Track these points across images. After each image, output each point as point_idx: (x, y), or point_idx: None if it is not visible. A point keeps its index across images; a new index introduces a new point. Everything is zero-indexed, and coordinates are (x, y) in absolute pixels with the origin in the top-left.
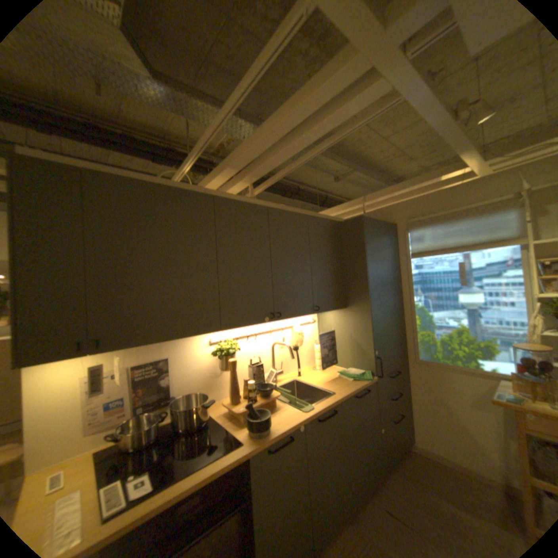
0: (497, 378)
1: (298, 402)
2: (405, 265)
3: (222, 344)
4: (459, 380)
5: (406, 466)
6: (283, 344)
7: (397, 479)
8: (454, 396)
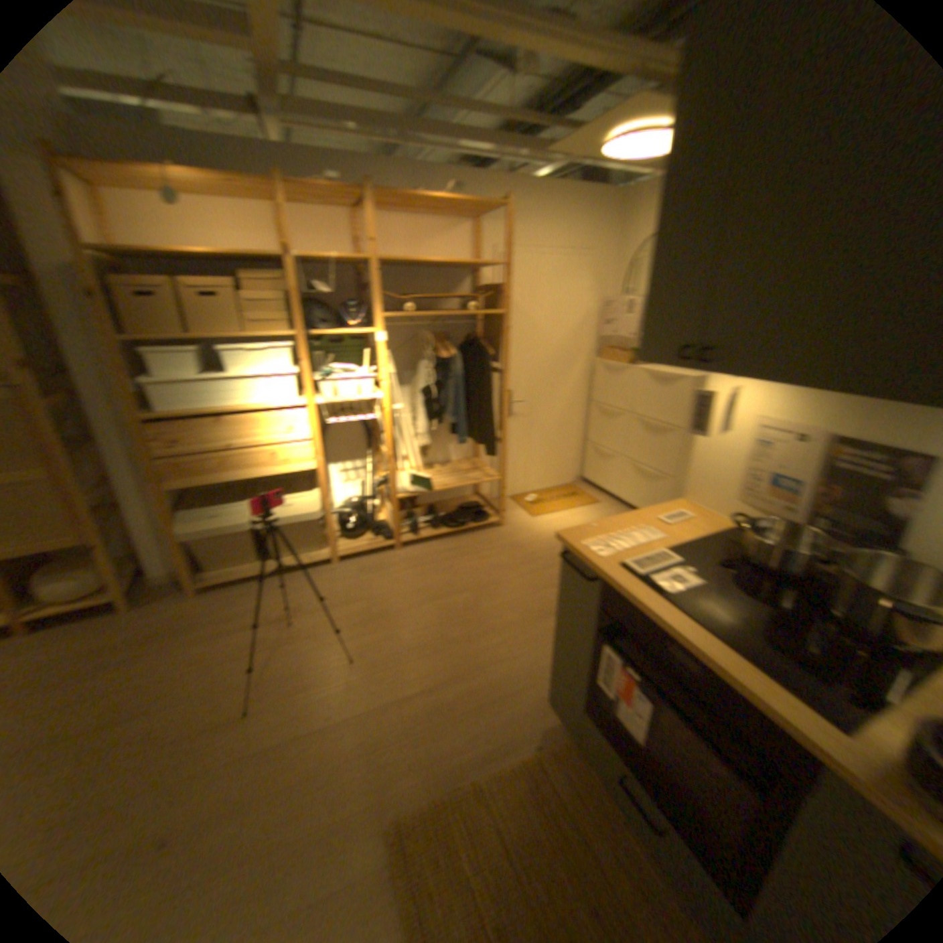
0: None
1: None
2: None
3: None
4: None
5: None
6: None
7: None
8: None
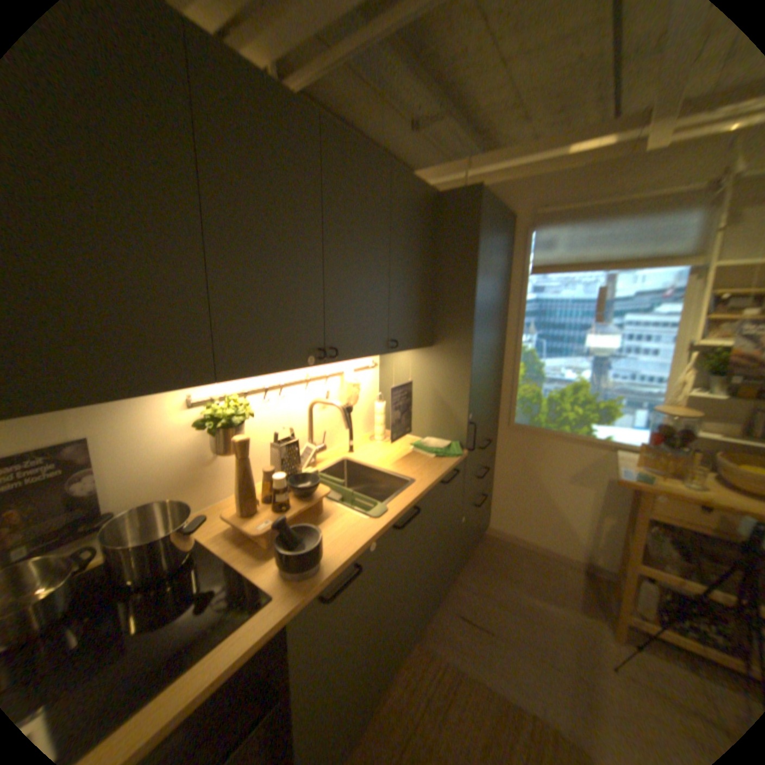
0: (610, 447)
1: (358, 498)
2: (519, 286)
3: (215, 405)
4: (562, 450)
5: (479, 553)
6: (331, 403)
7: (469, 571)
8: (550, 469)
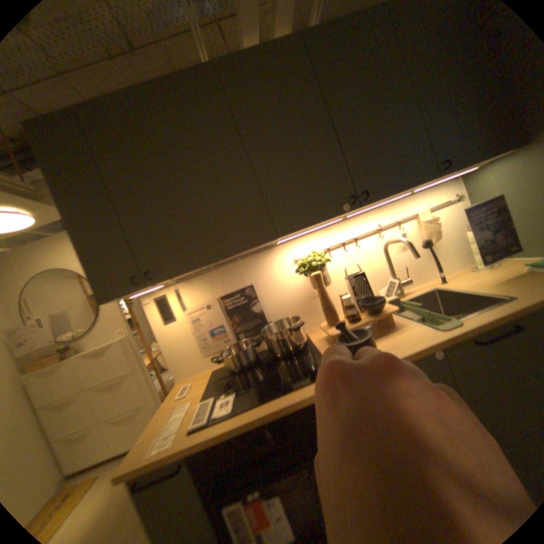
0: None
1: (436, 316)
2: None
3: (306, 258)
4: None
5: None
6: (398, 239)
7: None
8: None
